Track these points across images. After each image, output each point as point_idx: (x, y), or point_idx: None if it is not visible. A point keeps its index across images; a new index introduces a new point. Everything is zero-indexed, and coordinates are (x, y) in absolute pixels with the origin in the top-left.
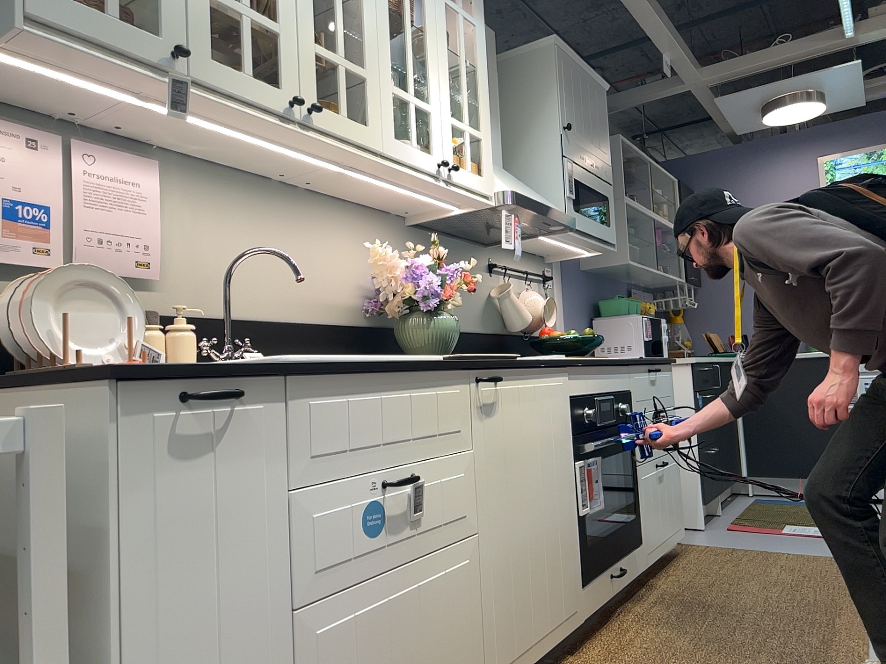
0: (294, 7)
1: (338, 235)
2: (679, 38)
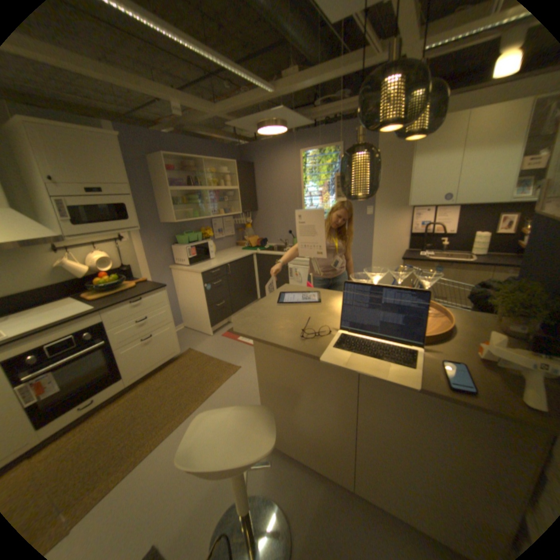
0: None
1: None
2: (176, 92)
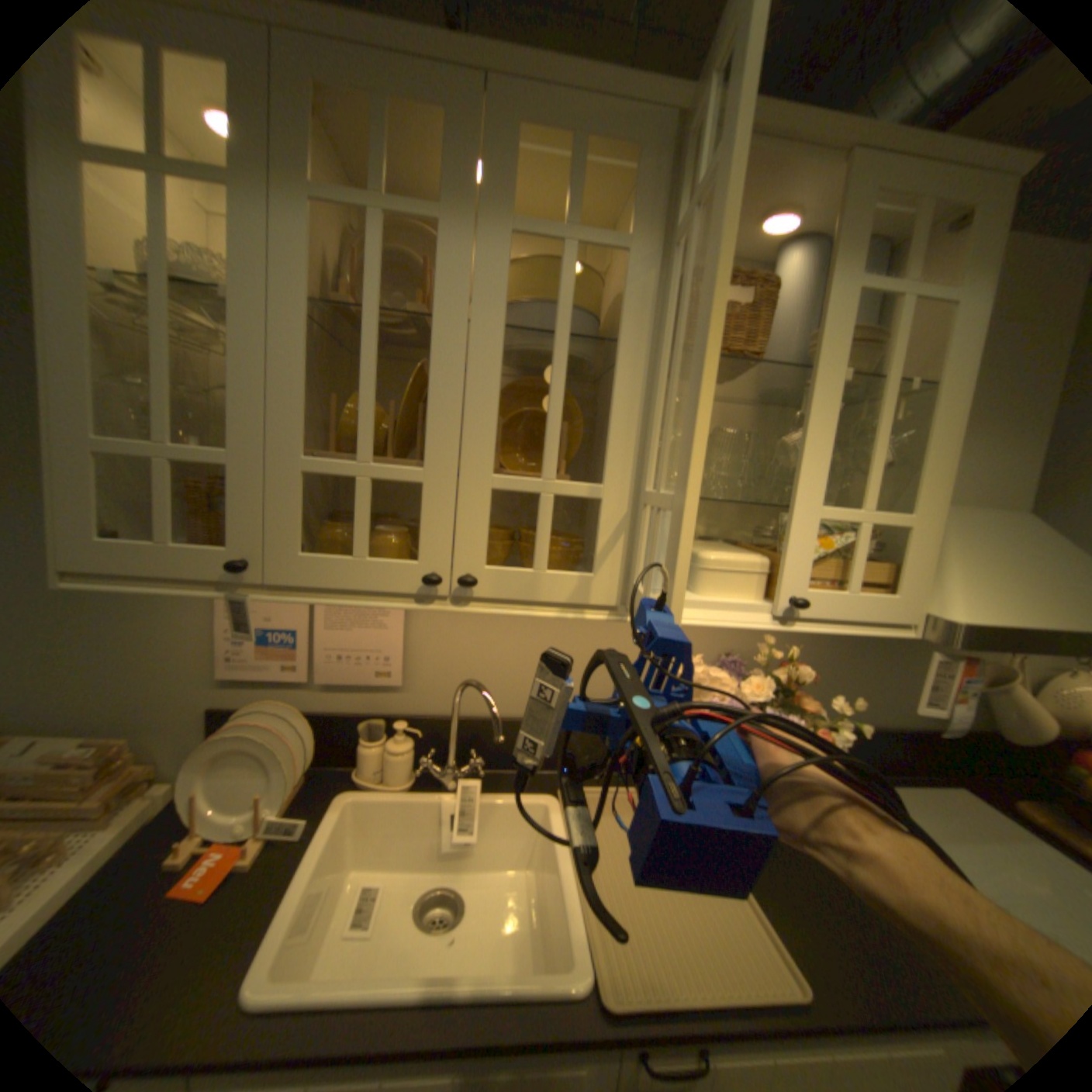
0: (458, 430)
1: None
2: None
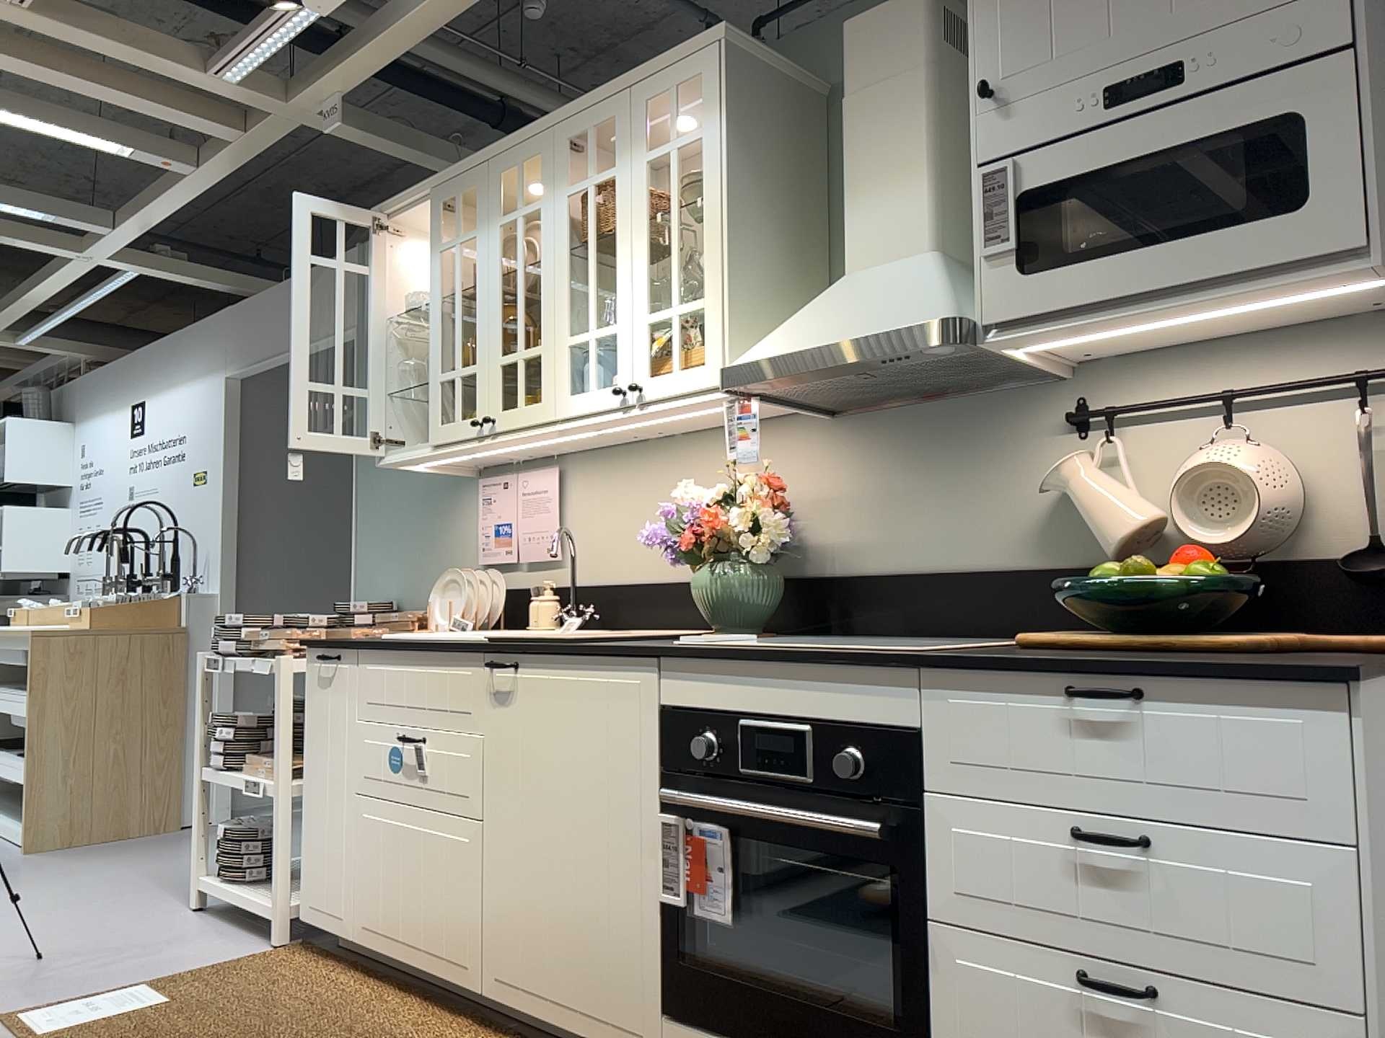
0: (486, 338)
1: (717, 470)
2: None
